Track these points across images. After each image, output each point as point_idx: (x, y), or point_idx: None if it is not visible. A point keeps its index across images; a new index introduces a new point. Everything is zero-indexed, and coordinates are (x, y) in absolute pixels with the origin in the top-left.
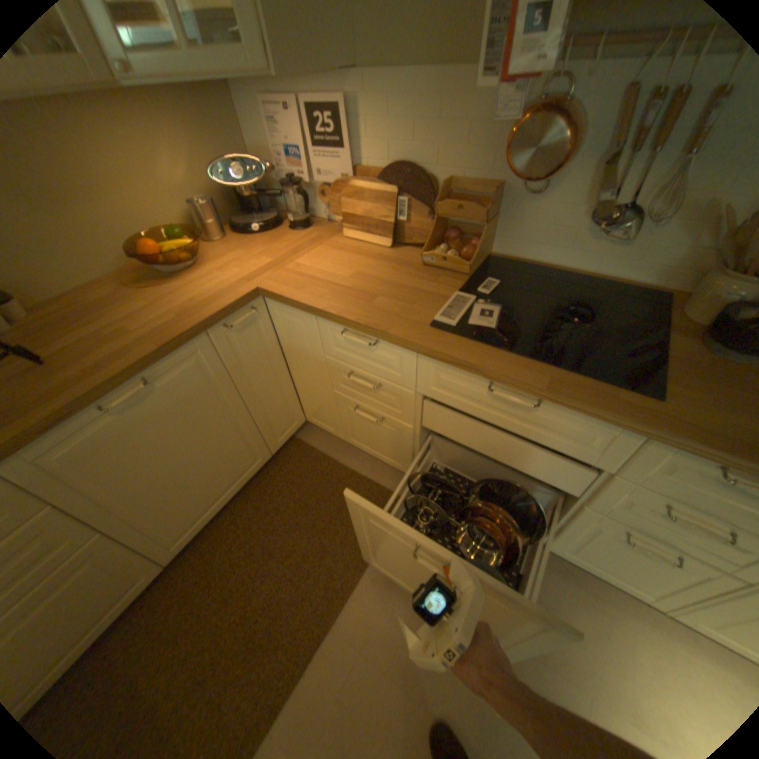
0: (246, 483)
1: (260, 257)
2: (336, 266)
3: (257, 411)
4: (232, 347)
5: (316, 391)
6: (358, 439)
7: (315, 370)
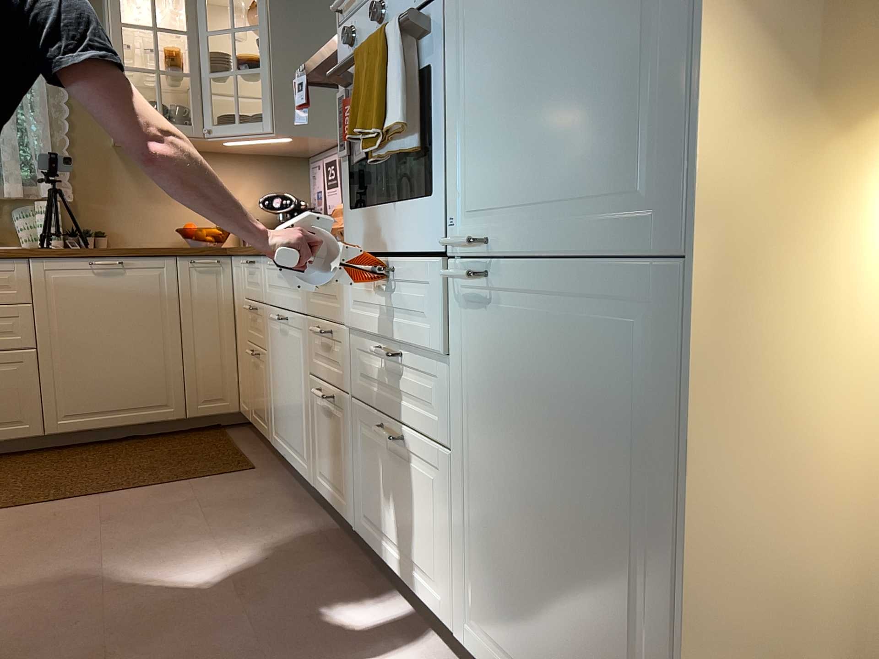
0: (147, 422)
1: None
2: None
3: (189, 352)
4: (189, 280)
5: (242, 352)
6: (254, 408)
7: (242, 322)
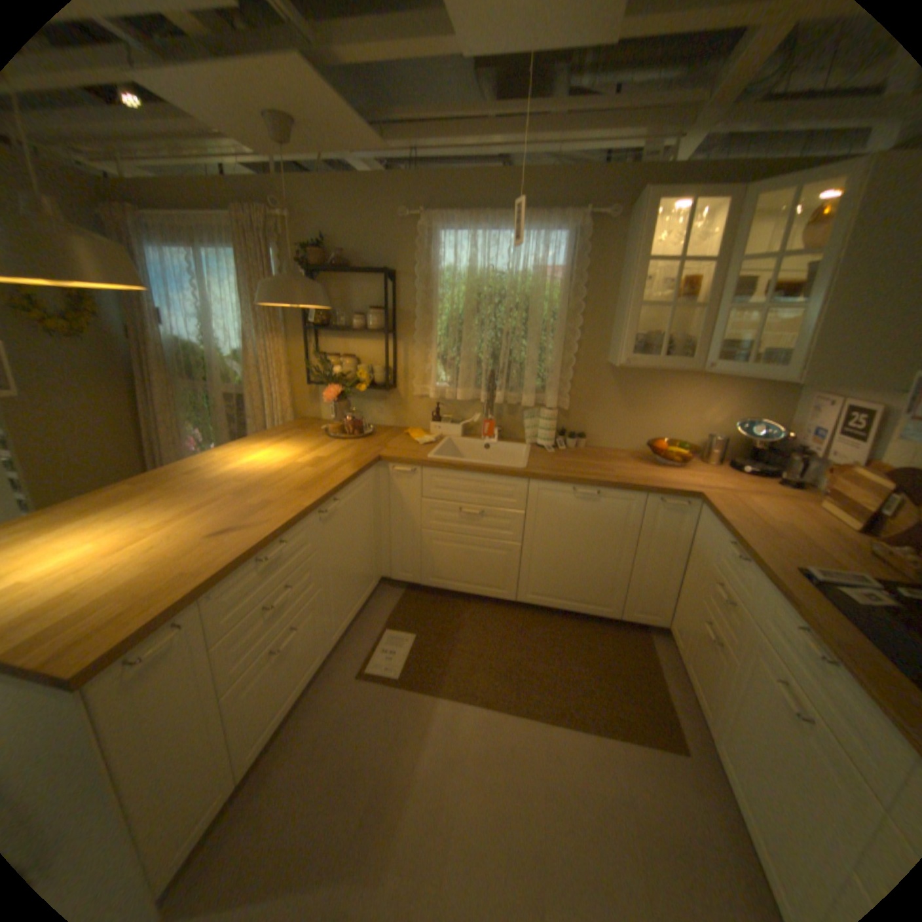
0: (589, 614)
1: (728, 483)
2: (780, 514)
3: (638, 573)
4: (656, 515)
5: (692, 597)
6: (695, 667)
7: (701, 575)
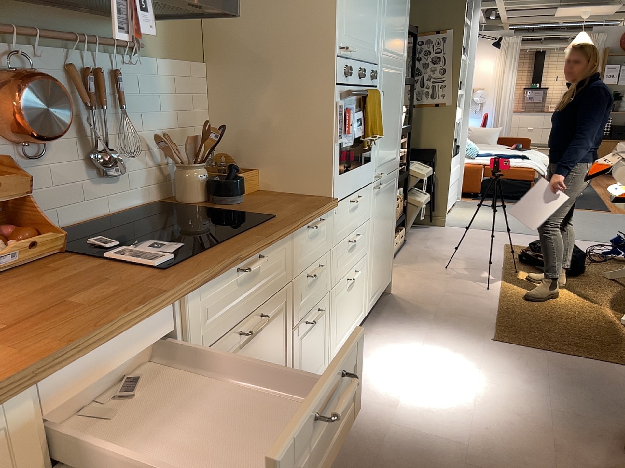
0: None
1: None
2: None
3: None
4: None
5: None
6: None
7: None
